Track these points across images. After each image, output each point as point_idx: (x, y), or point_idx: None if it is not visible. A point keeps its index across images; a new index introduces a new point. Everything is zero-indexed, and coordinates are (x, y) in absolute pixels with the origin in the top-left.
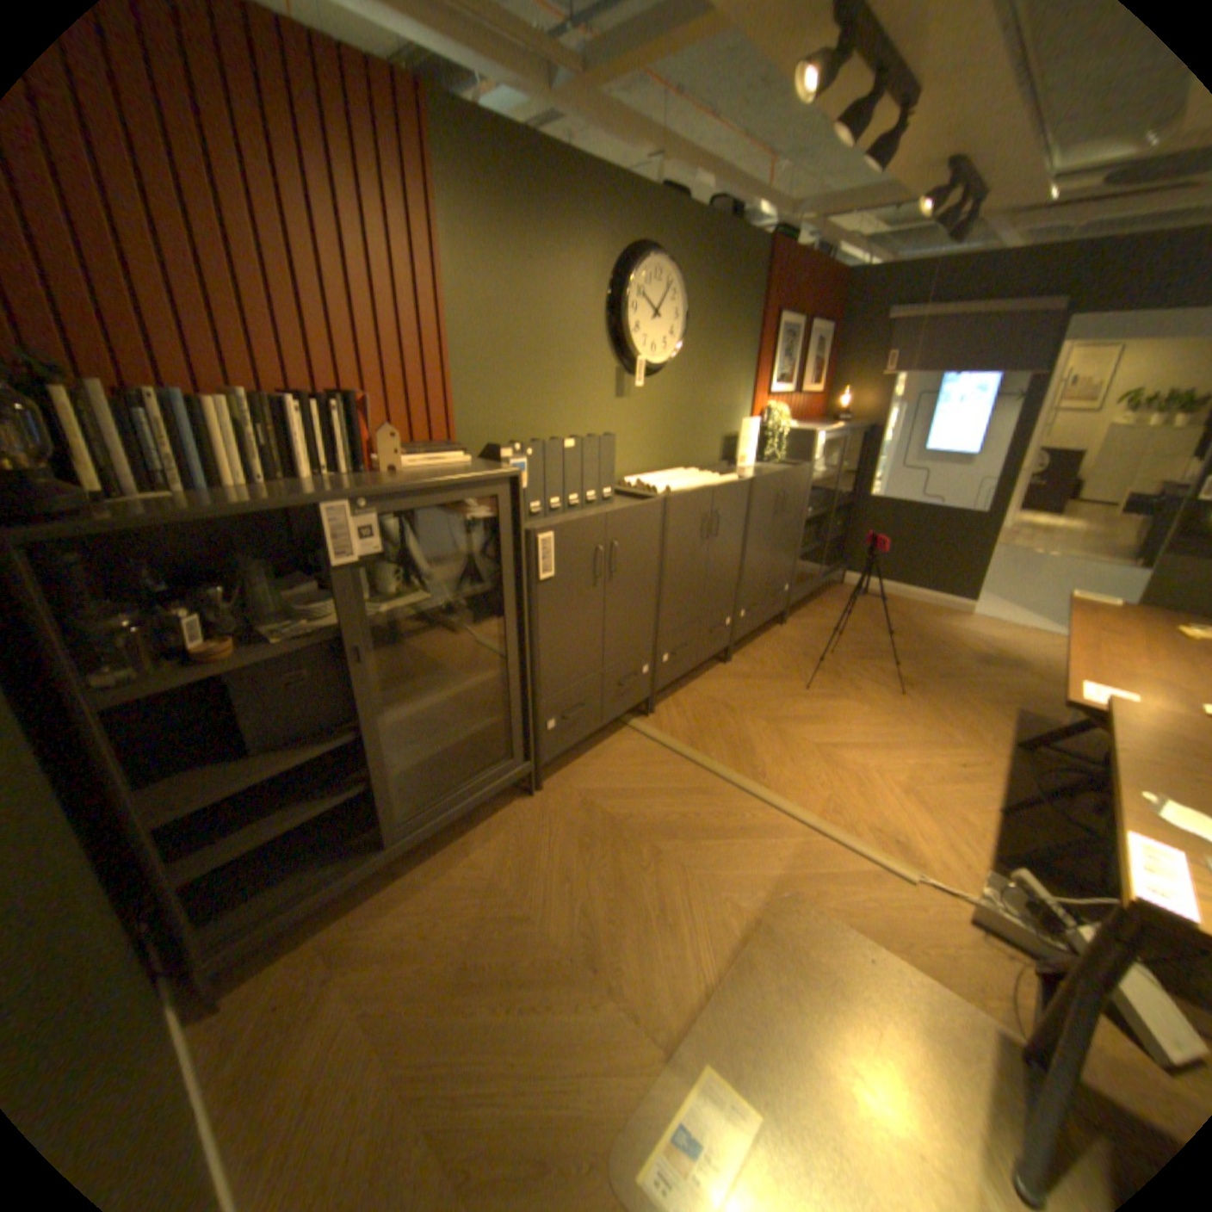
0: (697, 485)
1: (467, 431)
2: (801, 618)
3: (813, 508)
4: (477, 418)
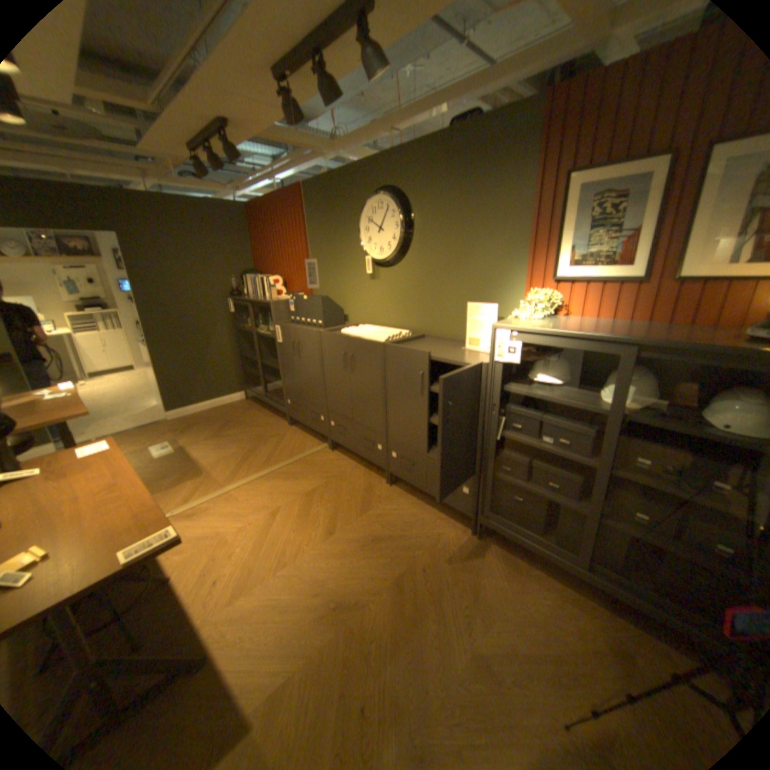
0: (355, 334)
1: (316, 290)
2: (507, 561)
3: (556, 442)
4: (318, 286)
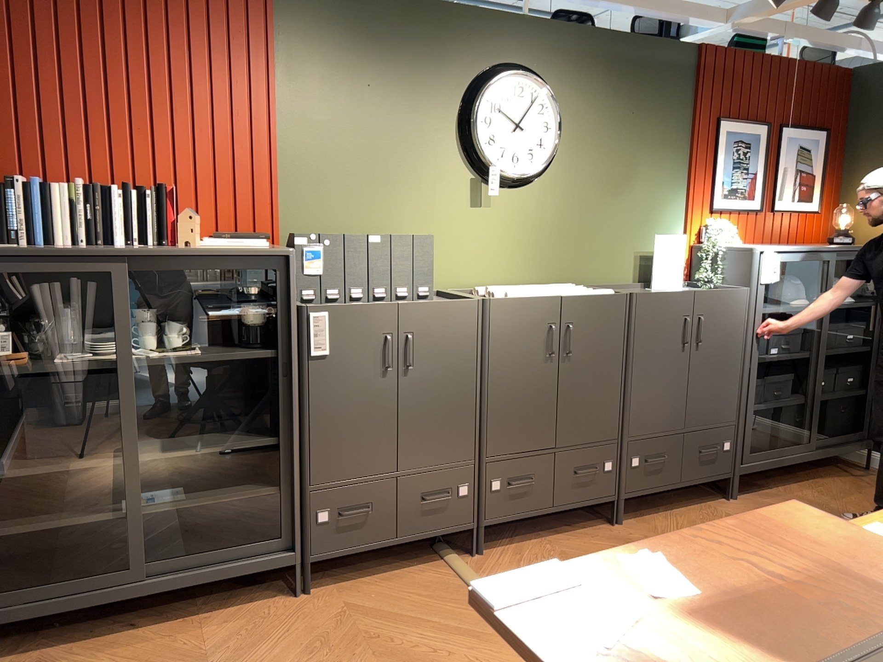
0: (548, 294)
1: (293, 227)
2: (767, 496)
3: (780, 349)
4: (305, 217)
